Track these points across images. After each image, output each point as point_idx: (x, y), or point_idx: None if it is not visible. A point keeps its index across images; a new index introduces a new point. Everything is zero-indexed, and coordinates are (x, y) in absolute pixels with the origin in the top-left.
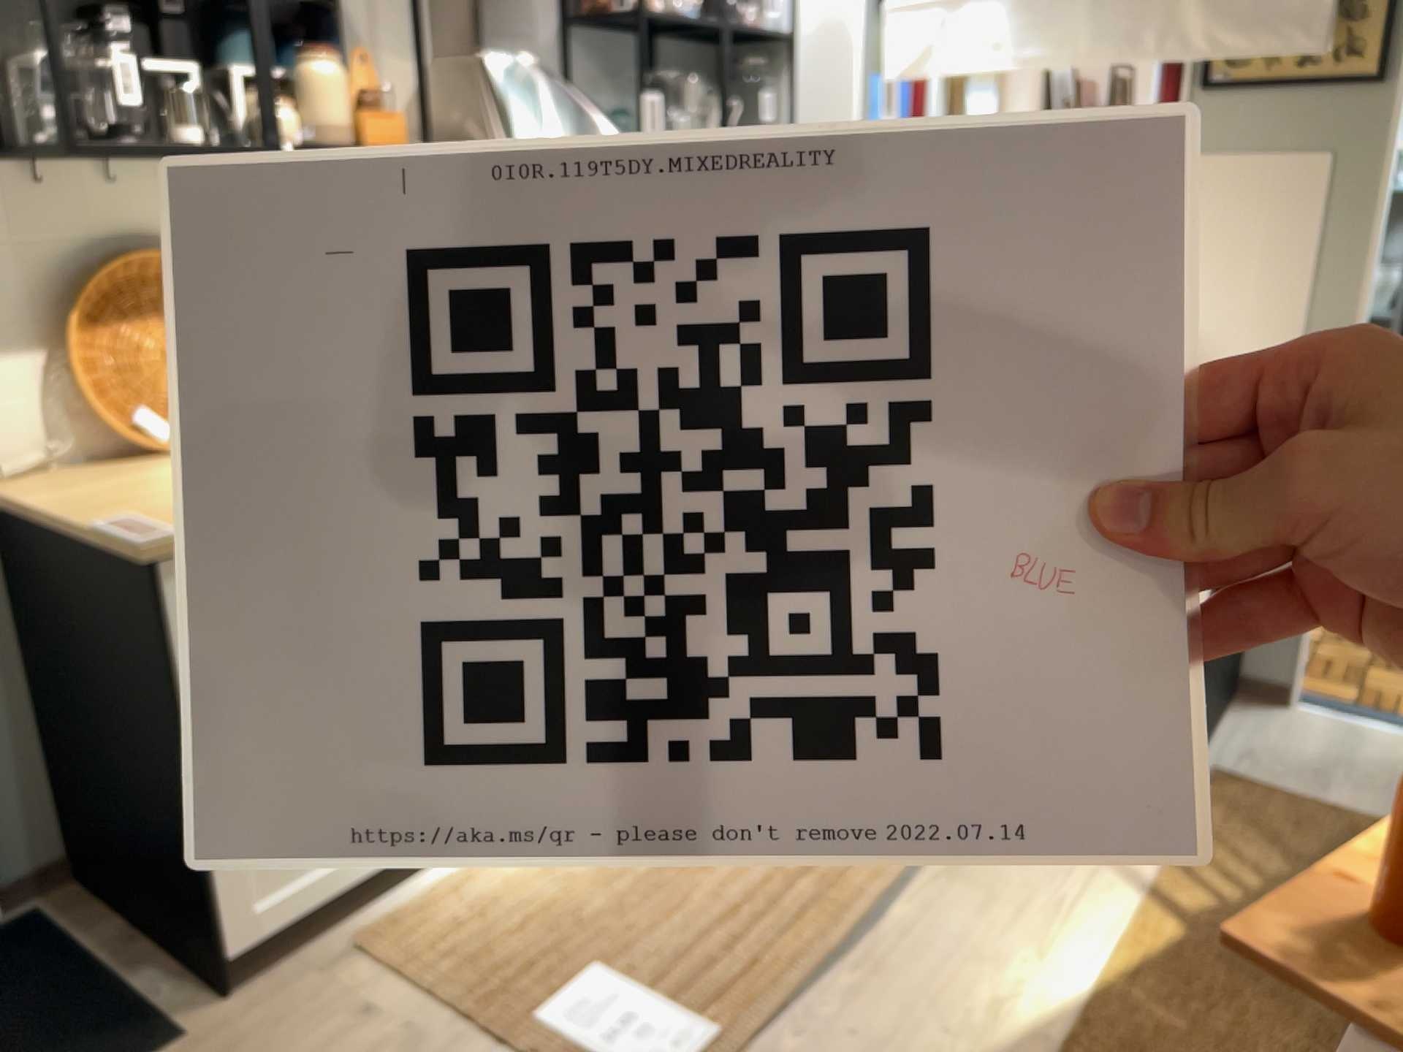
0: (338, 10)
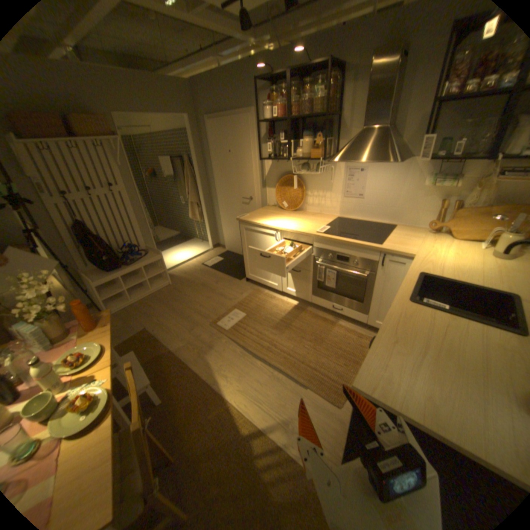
0: (339, 120)
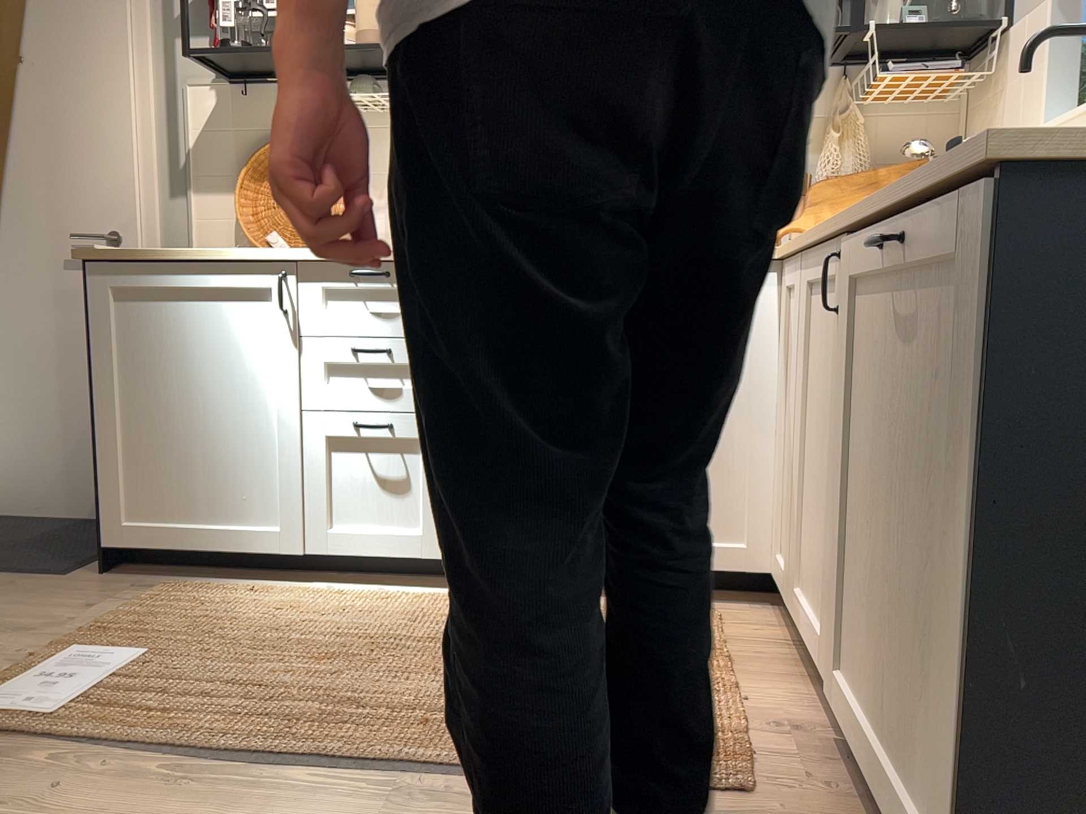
0: None
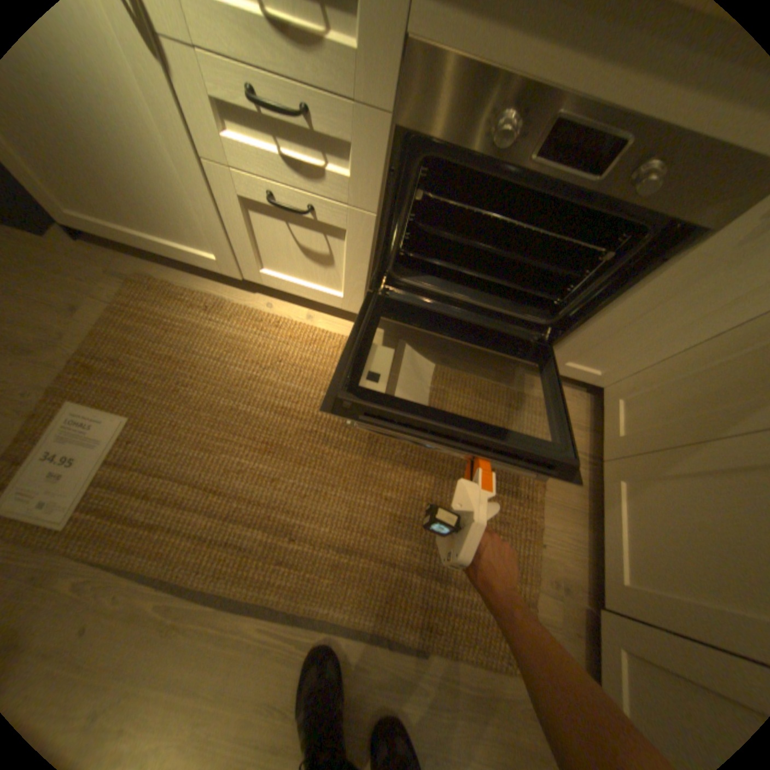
0: None
